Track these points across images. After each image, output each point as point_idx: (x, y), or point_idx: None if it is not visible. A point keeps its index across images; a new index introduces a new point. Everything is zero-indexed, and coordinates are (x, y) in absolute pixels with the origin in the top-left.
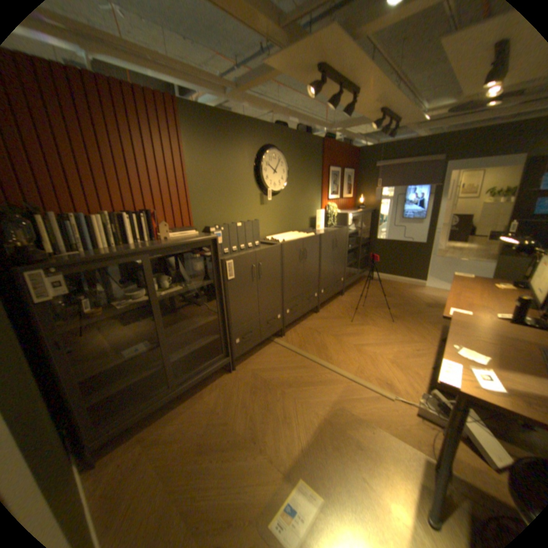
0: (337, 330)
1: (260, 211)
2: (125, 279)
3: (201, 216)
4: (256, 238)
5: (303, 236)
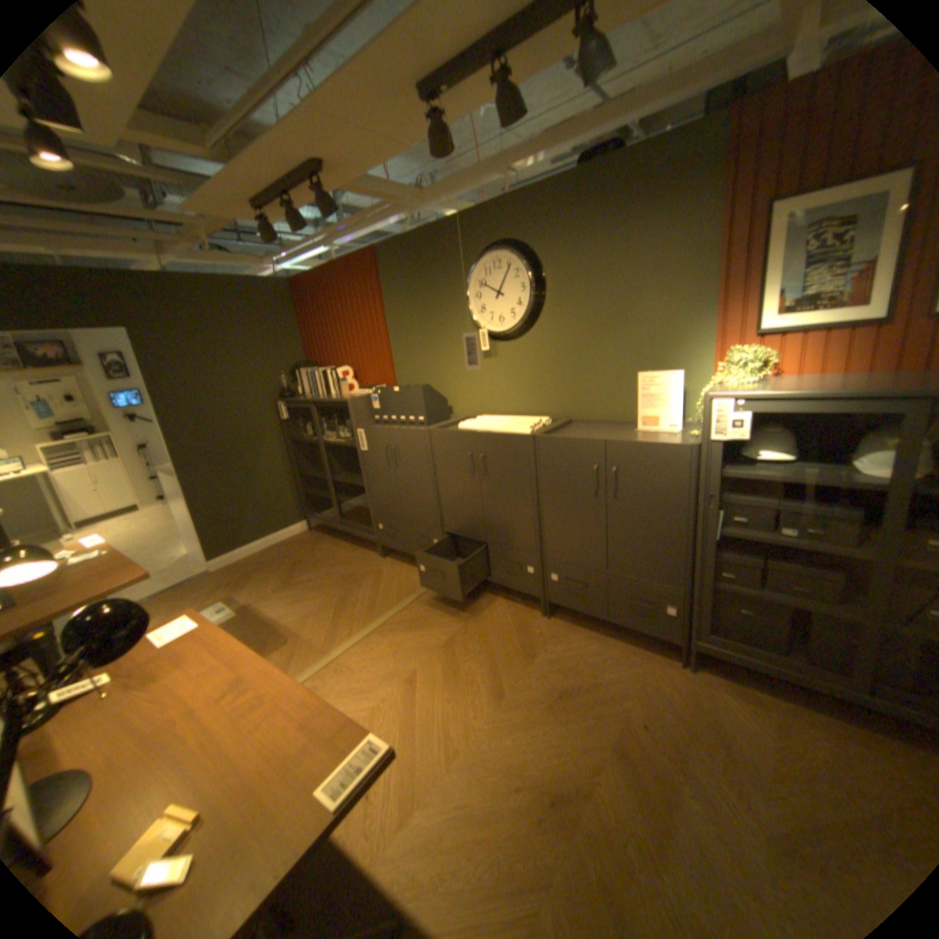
0: (472, 649)
1: (484, 369)
2: (327, 421)
3: (404, 374)
4: (419, 412)
5: (499, 431)
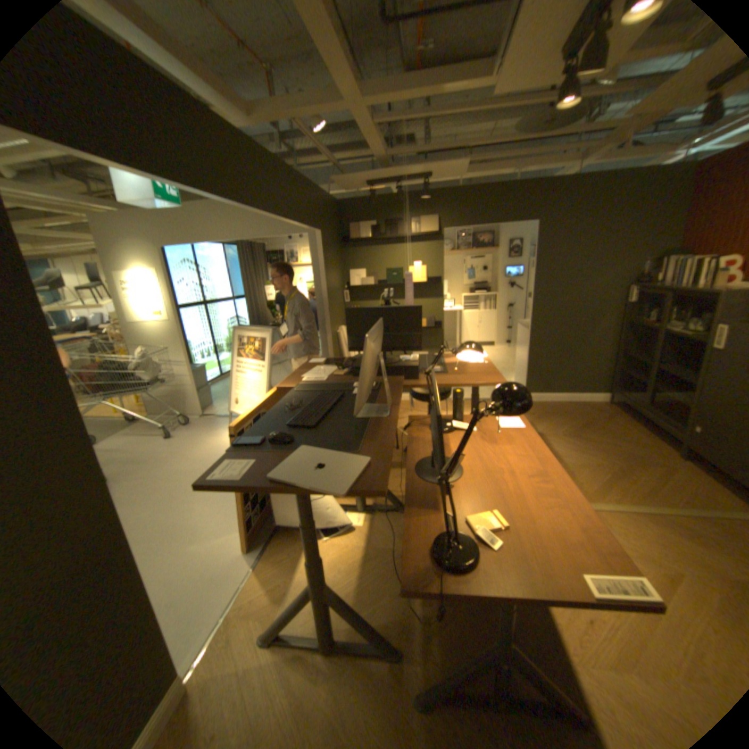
0: None
1: None
2: (680, 310)
3: None
4: None
5: None
